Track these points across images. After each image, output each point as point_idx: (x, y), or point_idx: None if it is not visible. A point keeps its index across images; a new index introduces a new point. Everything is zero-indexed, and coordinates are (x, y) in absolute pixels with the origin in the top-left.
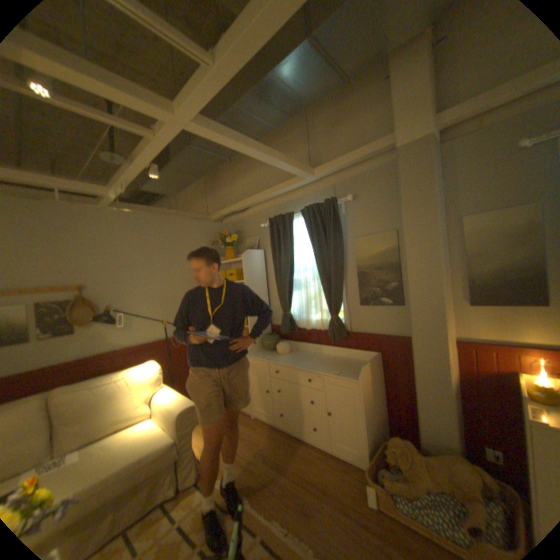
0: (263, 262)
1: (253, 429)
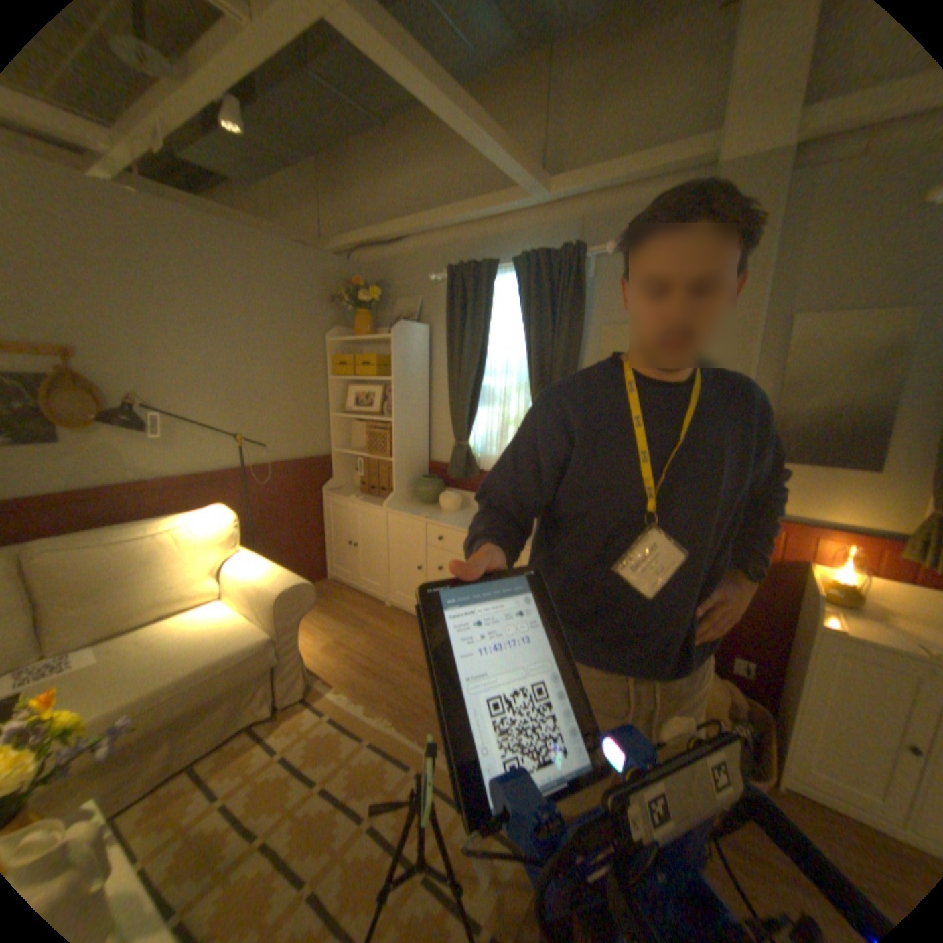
0: (426, 349)
1: (391, 622)
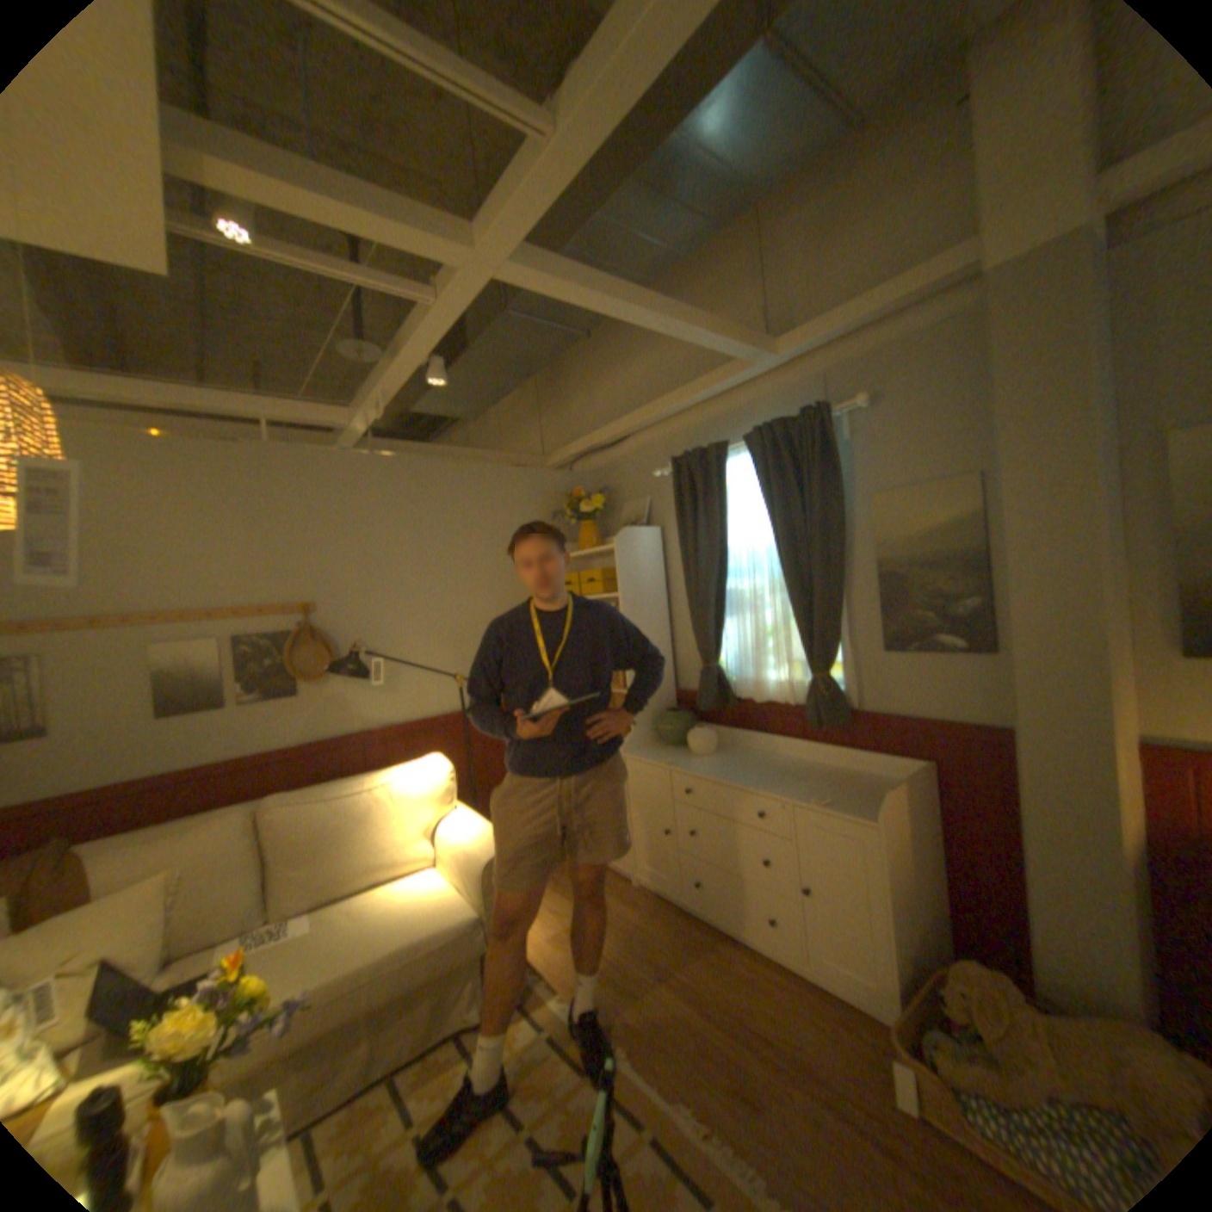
0: (659, 553)
1: (637, 908)
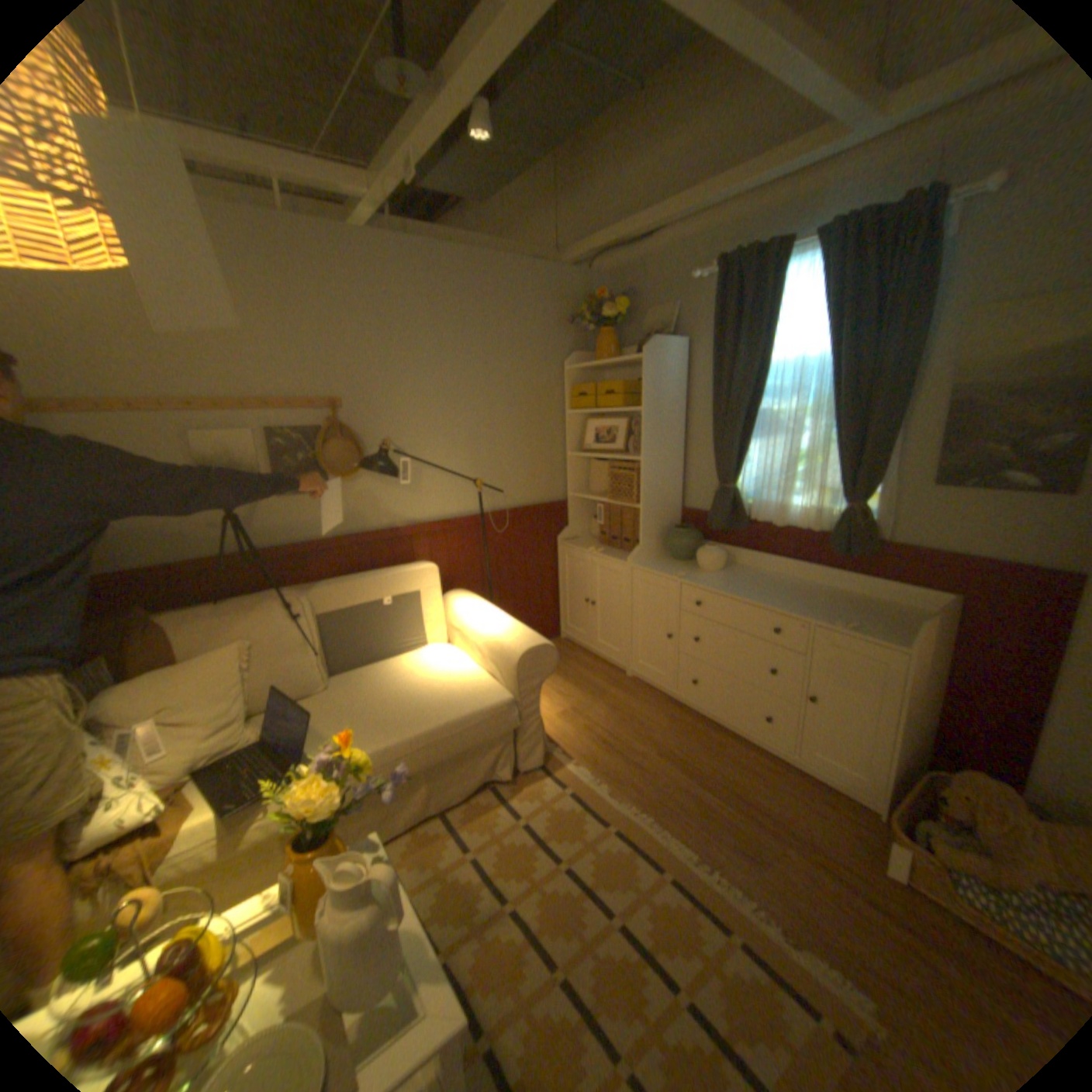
0: (685, 367)
1: (633, 694)
